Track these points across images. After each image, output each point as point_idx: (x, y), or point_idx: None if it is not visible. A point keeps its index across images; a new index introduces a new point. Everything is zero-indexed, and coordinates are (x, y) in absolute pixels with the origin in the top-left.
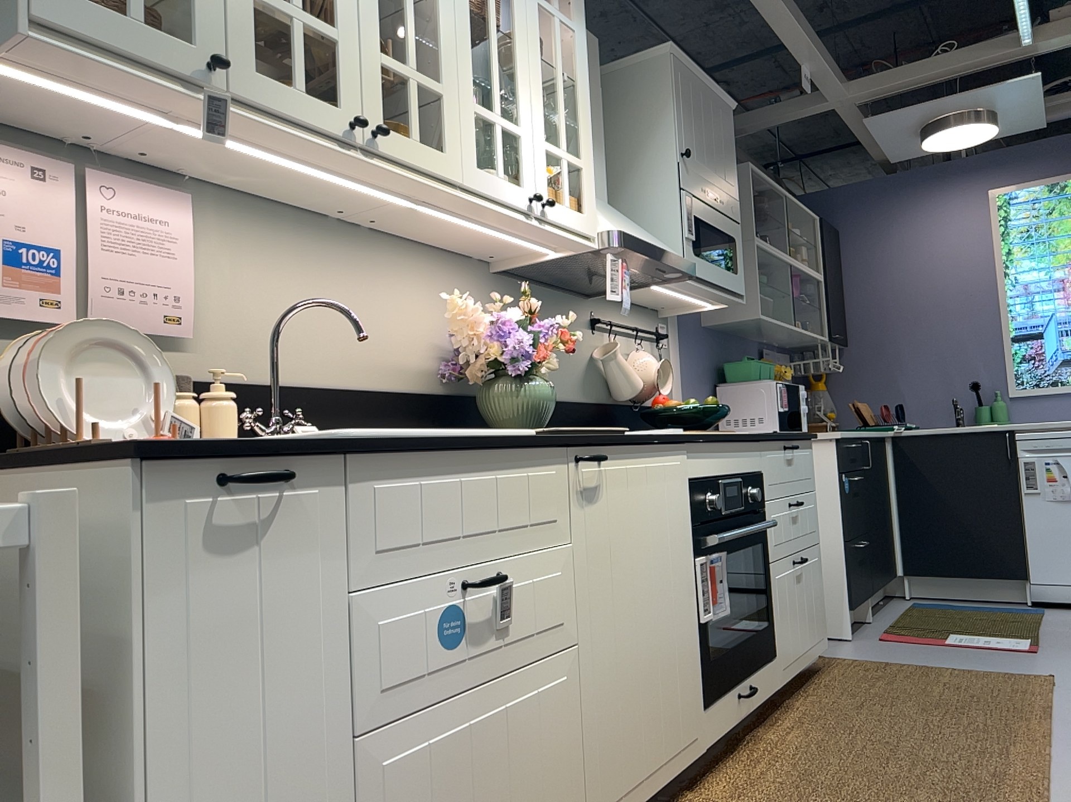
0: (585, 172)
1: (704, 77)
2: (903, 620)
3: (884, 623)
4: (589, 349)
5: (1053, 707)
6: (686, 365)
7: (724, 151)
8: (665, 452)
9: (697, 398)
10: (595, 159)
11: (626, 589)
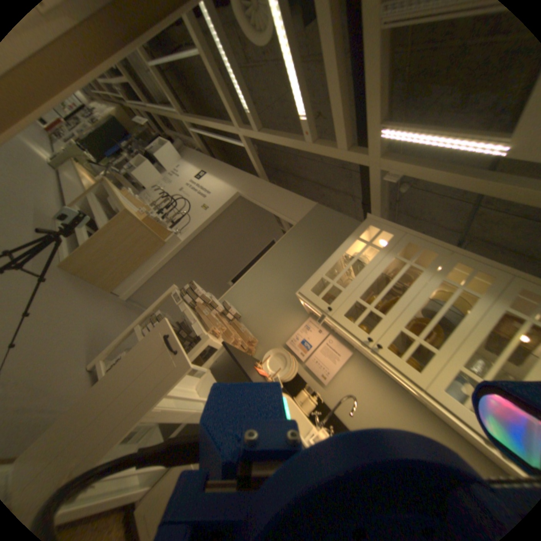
0: None
1: None
2: None
3: None
4: None
5: None
6: None
7: None
8: None
9: None
10: None
11: None
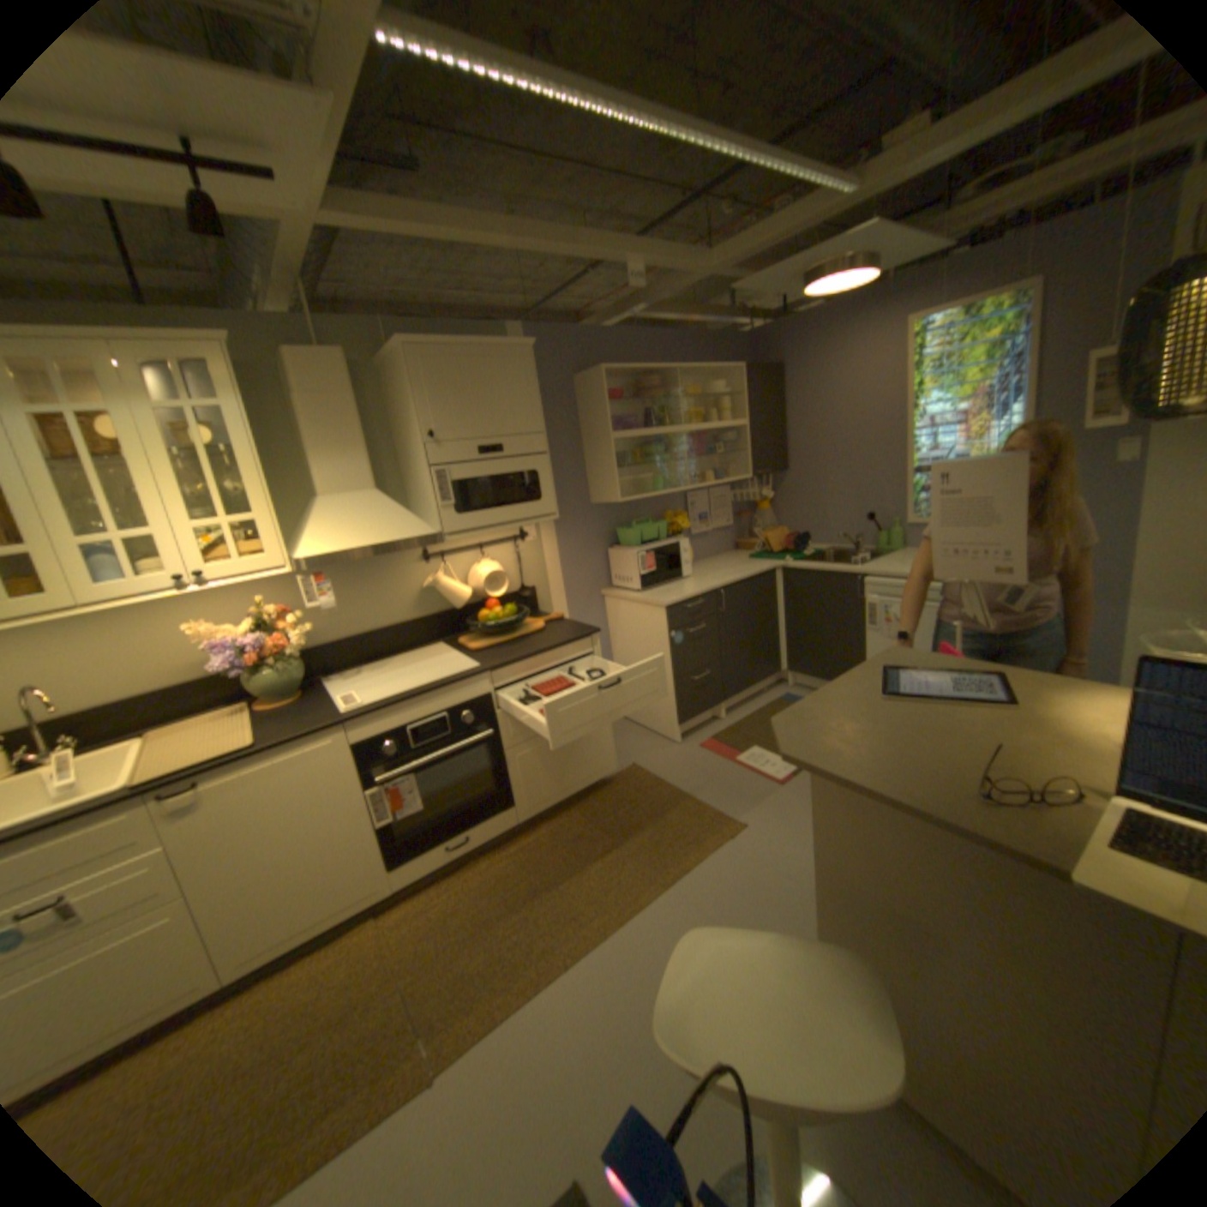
0: (258, 523)
1: (465, 342)
2: (744, 724)
3: (728, 726)
4: (419, 580)
5: (690, 874)
6: (562, 547)
7: (511, 398)
8: (303, 745)
9: (580, 567)
10: (346, 462)
11: (249, 848)
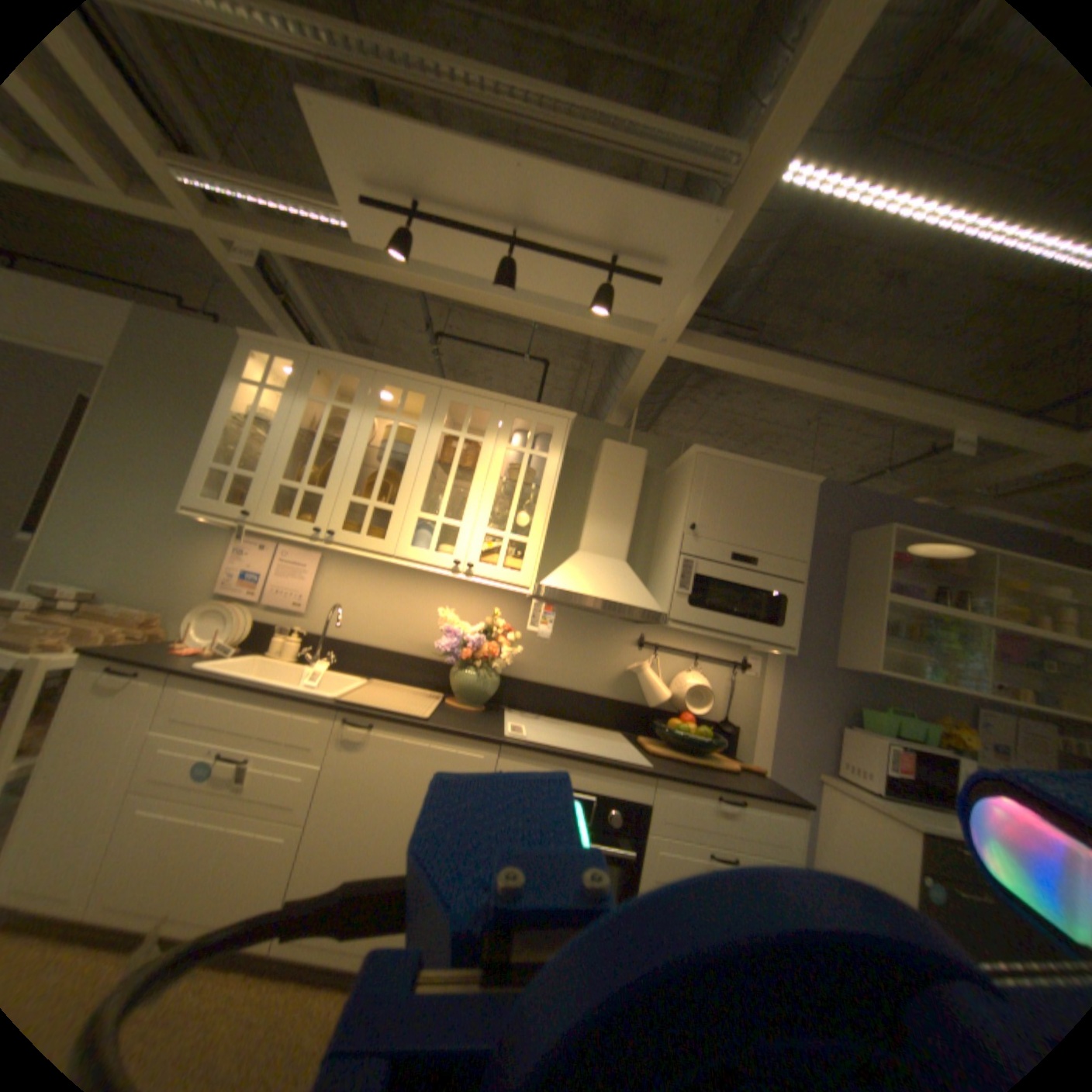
0: (527, 546)
1: (753, 462)
2: None
3: None
4: (625, 661)
5: None
6: (787, 697)
7: (781, 519)
8: (460, 745)
9: (803, 731)
10: (610, 531)
11: (370, 819)
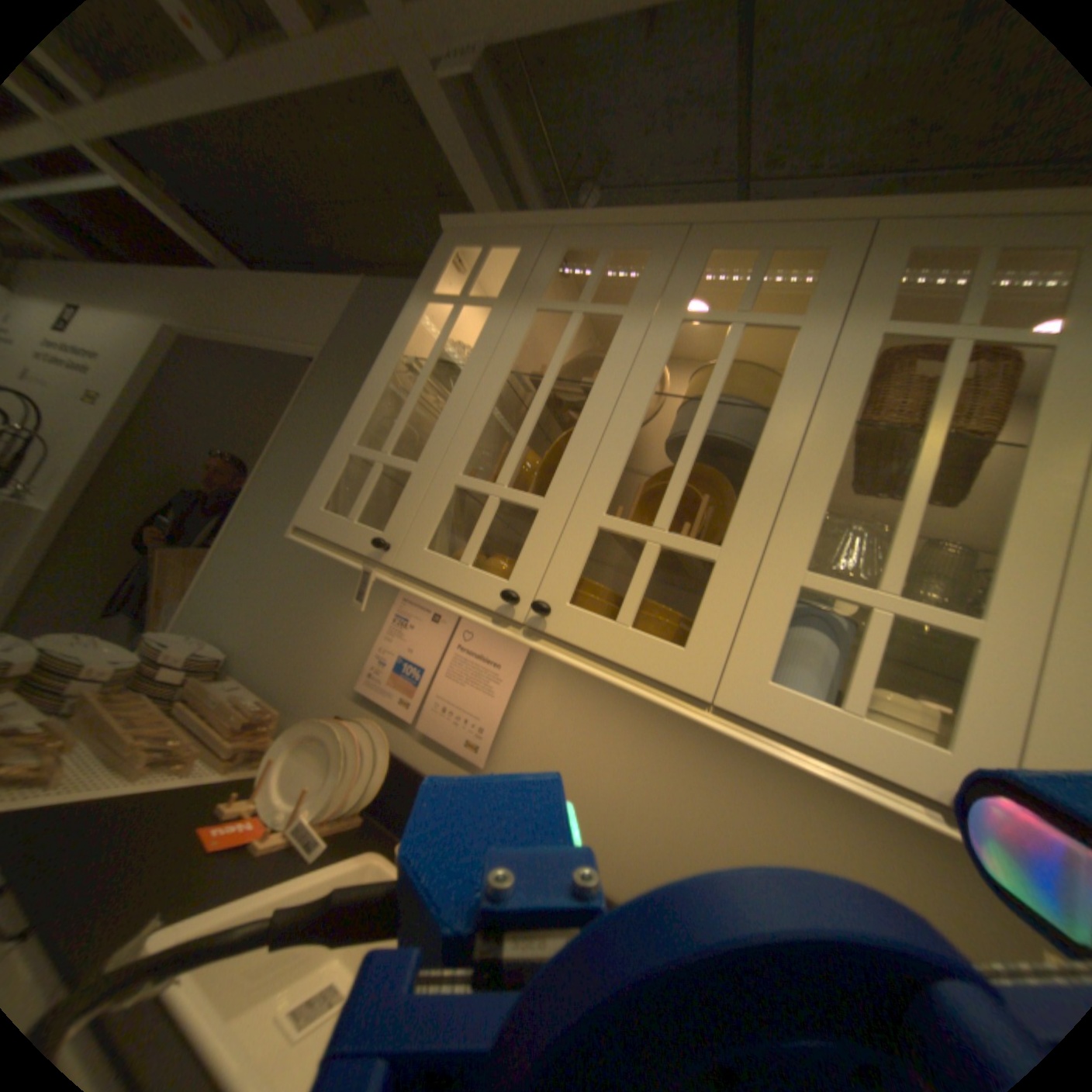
0: None
1: None
2: None
3: None
4: None
5: None
6: None
7: None
8: None
9: None
10: None
11: None
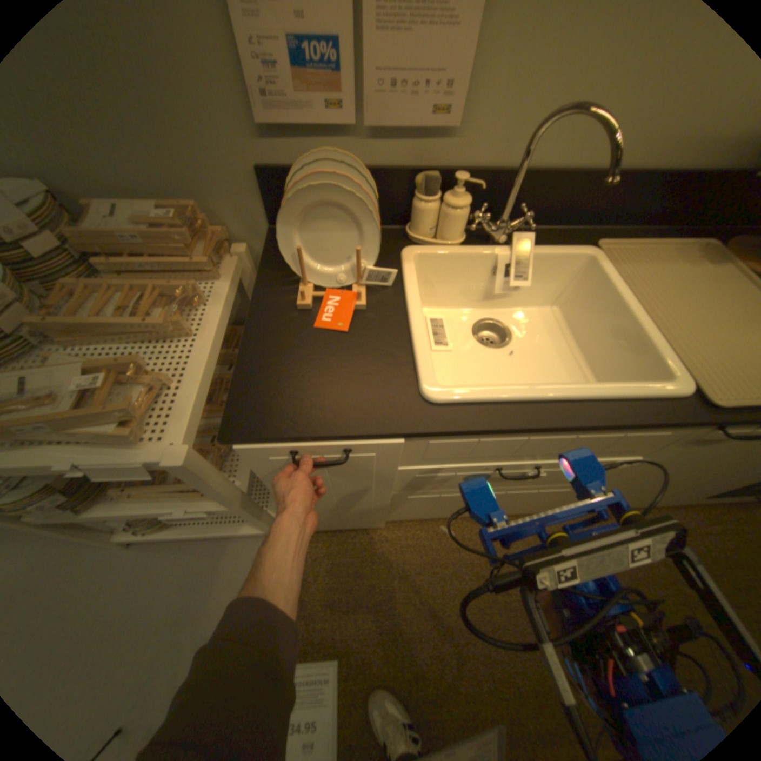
0: None
1: None
2: None
3: None
4: None
5: None
6: None
7: None
8: None
9: None
10: None
11: (689, 473)
